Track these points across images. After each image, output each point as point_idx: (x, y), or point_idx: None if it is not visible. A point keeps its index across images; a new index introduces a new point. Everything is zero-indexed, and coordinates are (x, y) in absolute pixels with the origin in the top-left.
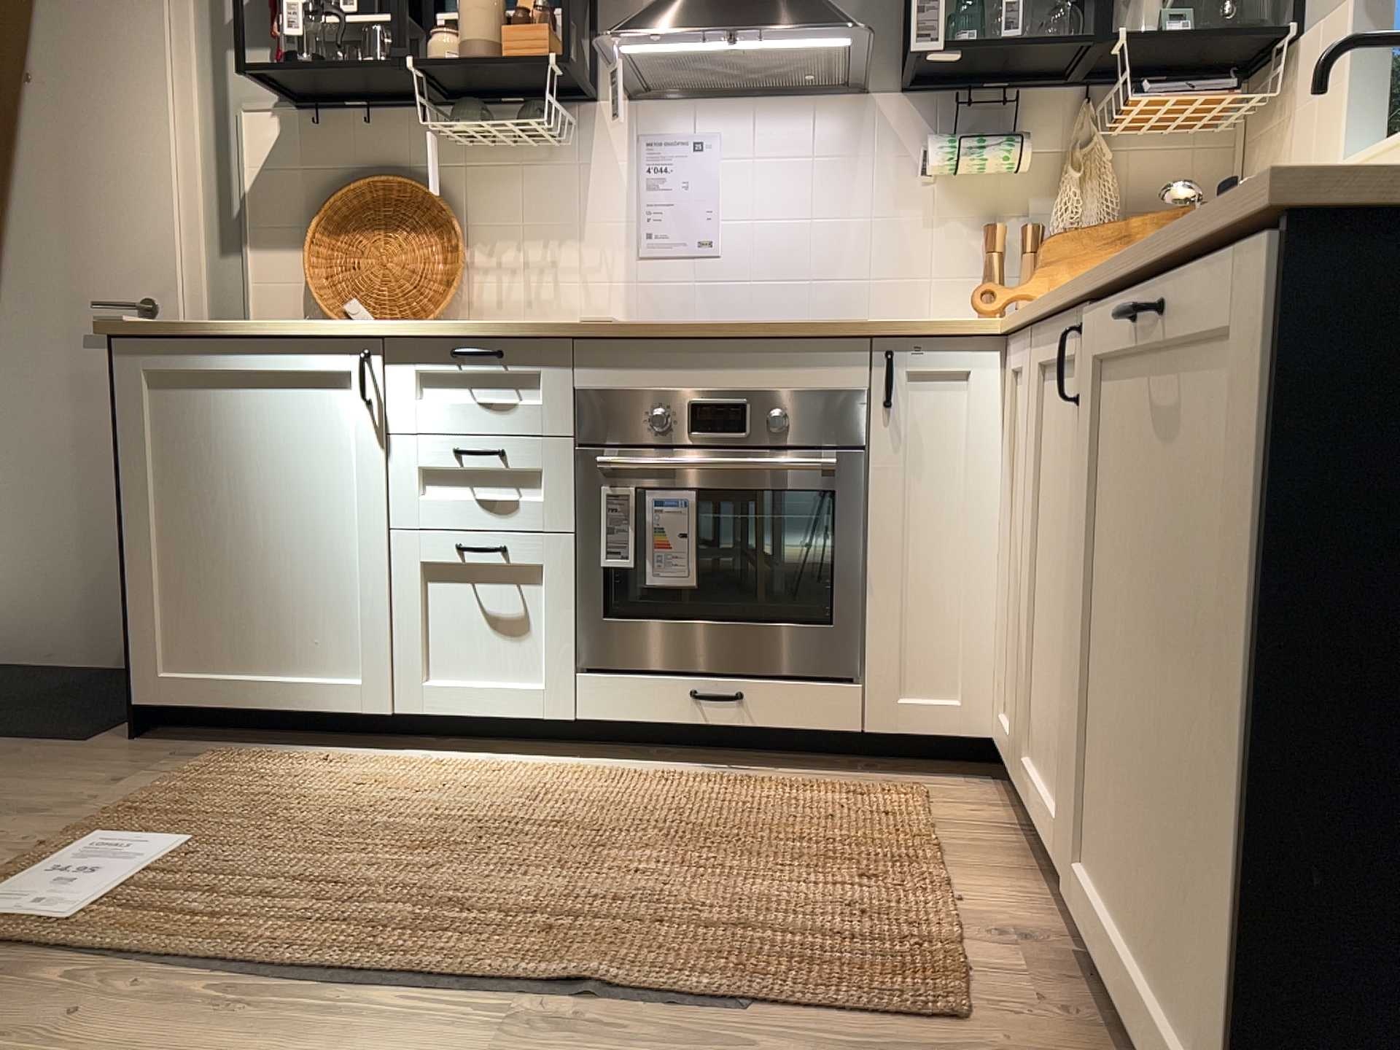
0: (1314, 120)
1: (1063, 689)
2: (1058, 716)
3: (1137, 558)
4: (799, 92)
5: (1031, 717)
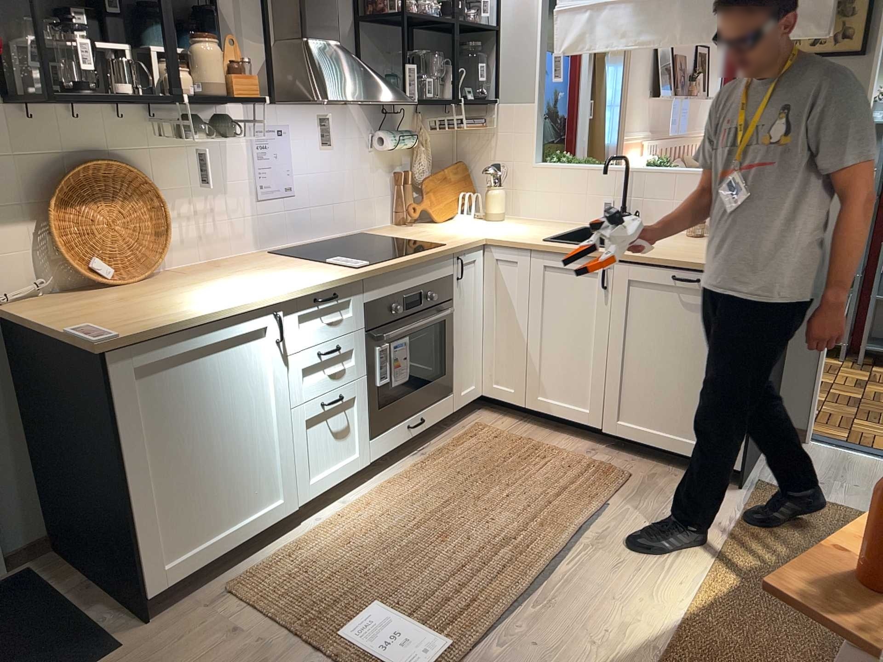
0: (515, 140)
1: (577, 372)
2: (571, 381)
3: (655, 335)
4: (322, 102)
5: (539, 383)
